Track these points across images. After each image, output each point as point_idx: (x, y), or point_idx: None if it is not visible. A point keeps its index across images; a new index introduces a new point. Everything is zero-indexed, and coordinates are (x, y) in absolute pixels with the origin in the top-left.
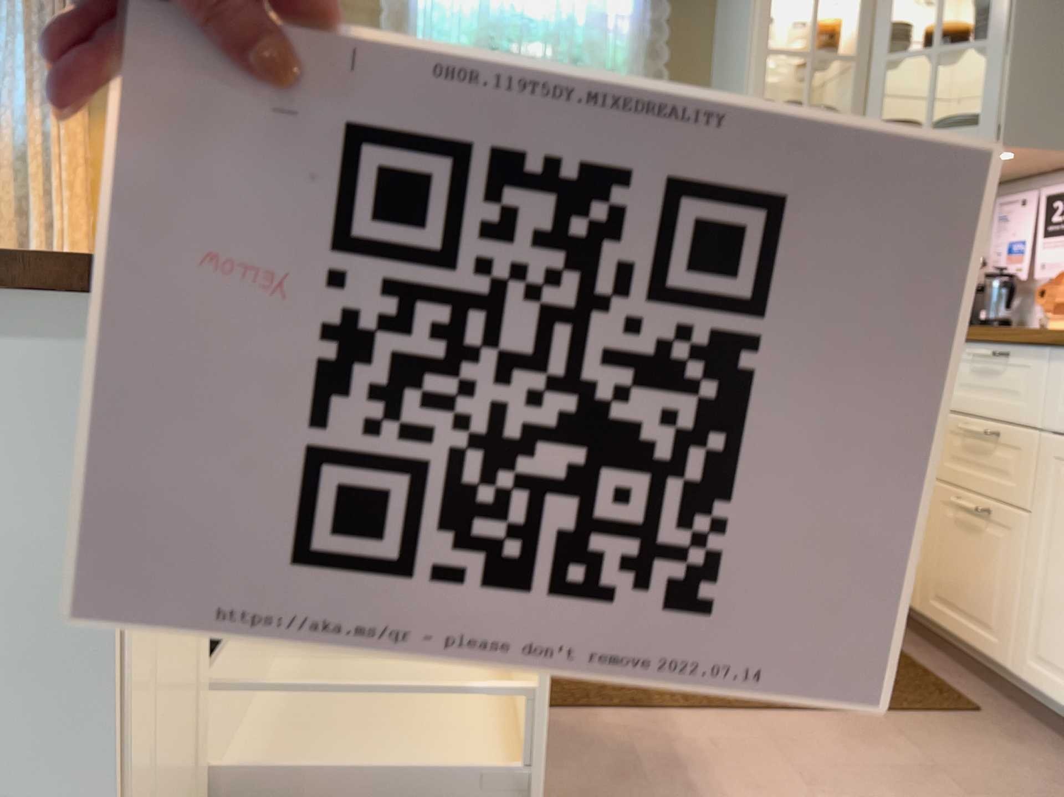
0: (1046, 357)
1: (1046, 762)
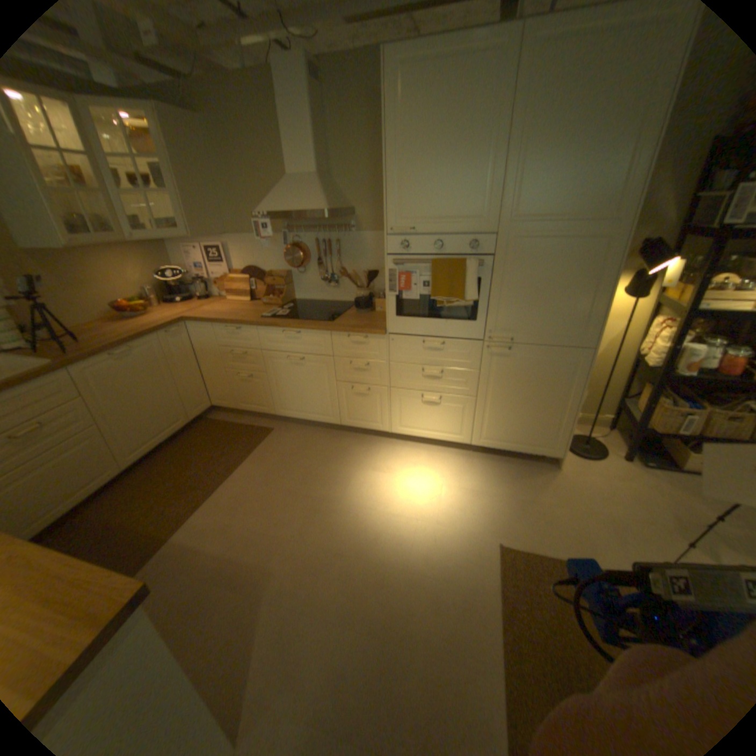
0: (254, 329)
1: (294, 432)
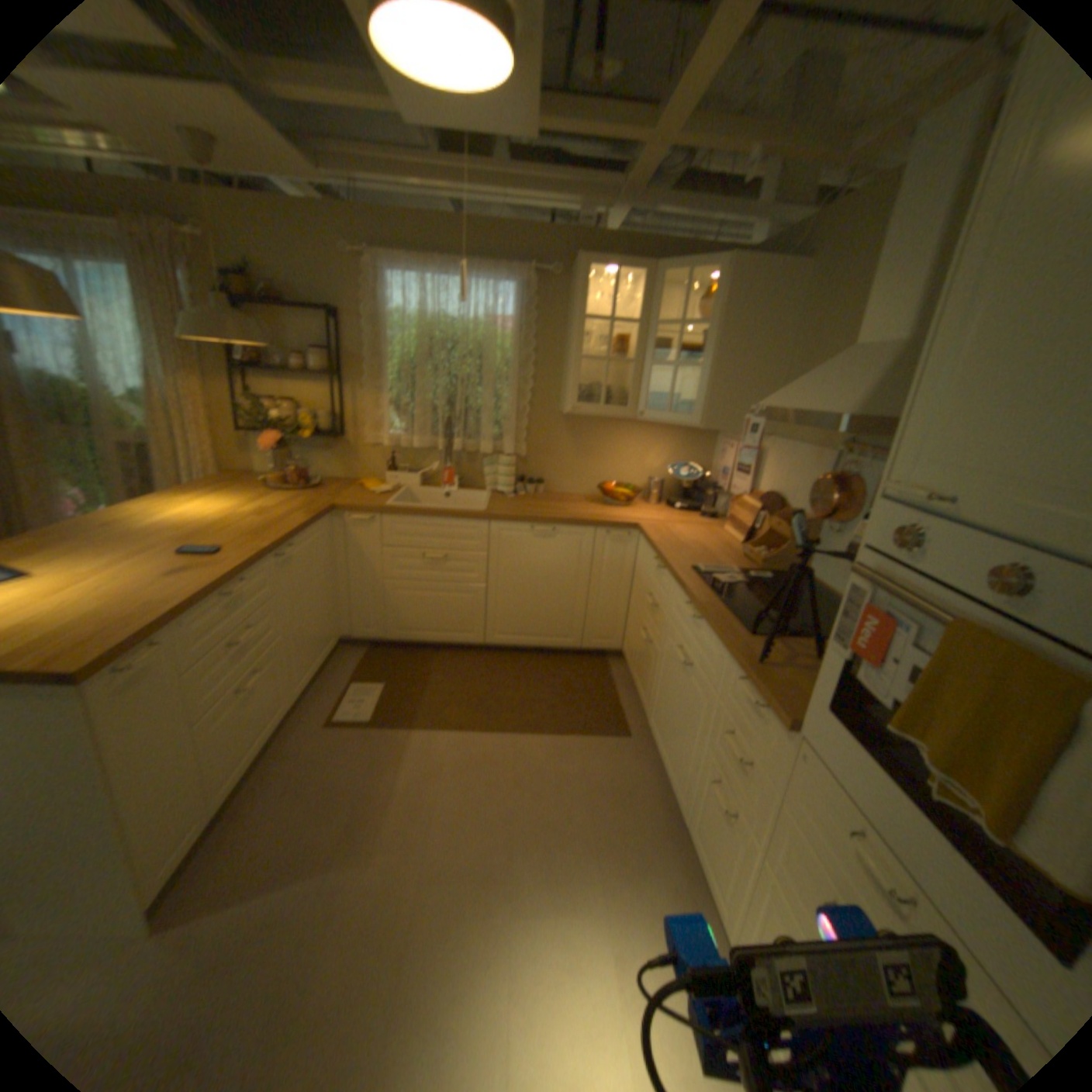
0: (673, 578)
1: (643, 769)
